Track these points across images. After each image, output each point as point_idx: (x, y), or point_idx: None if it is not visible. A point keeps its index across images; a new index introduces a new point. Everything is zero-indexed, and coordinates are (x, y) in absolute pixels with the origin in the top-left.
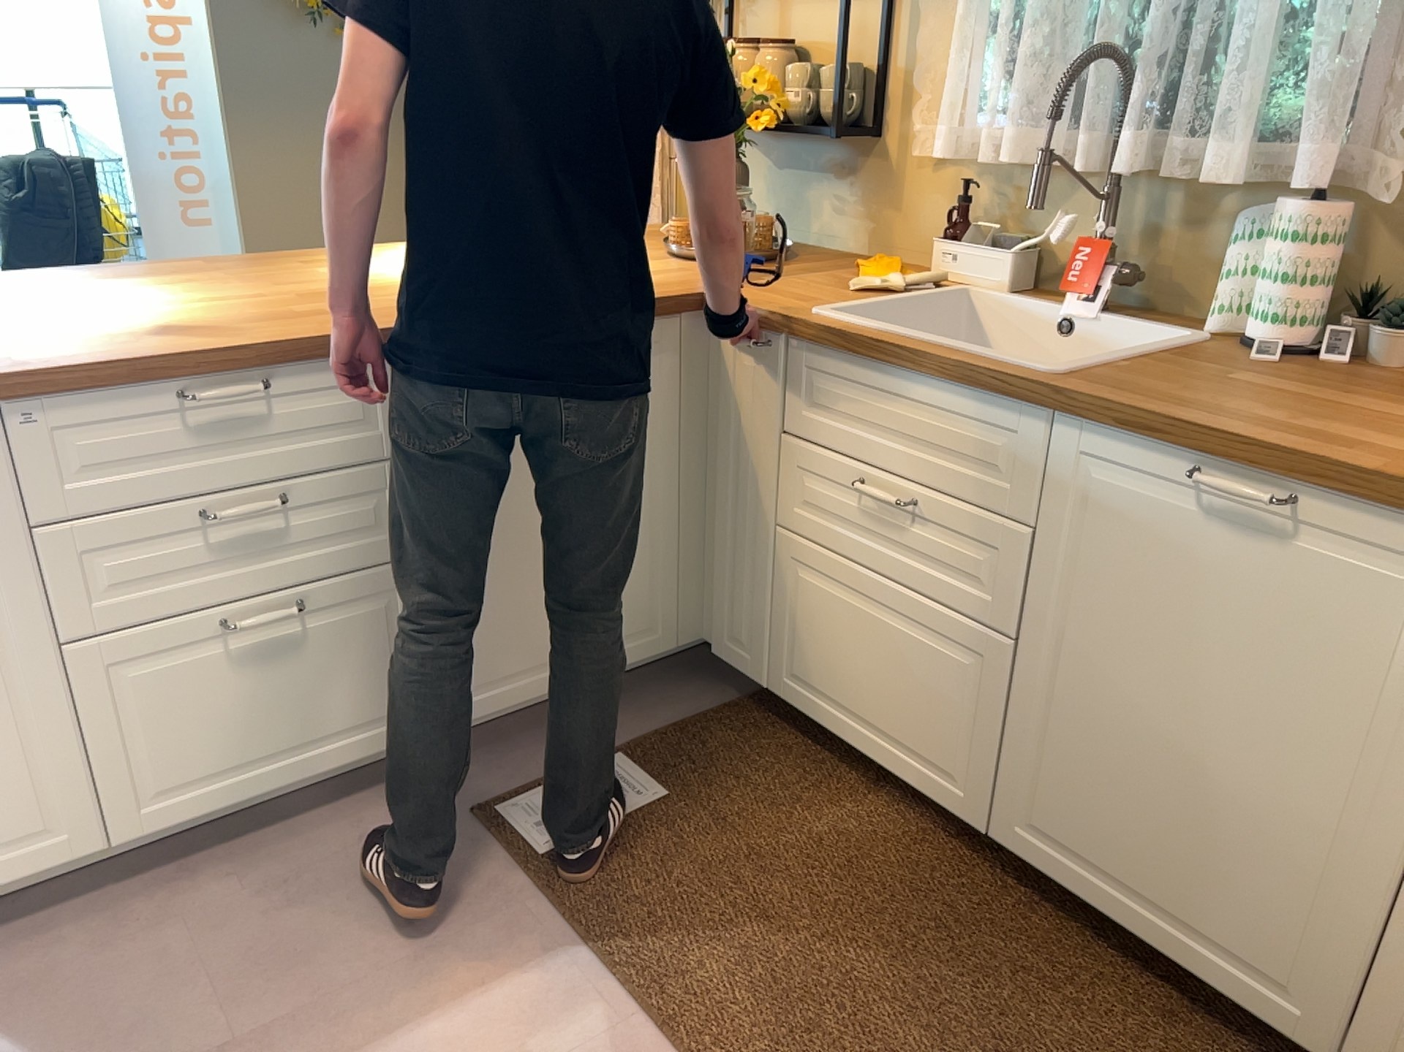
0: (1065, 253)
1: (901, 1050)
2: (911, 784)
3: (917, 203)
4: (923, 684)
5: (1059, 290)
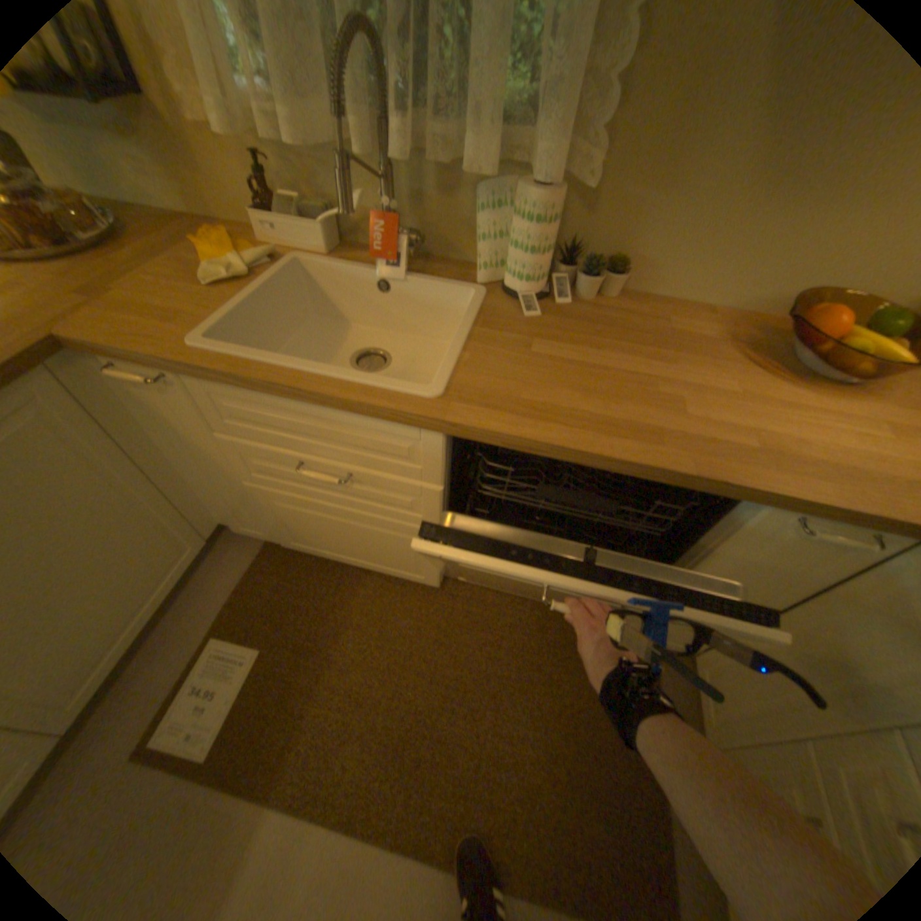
0: (357, 211)
1: (460, 742)
2: (392, 575)
3: (213, 165)
4: (386, 546)
5: (361, 240)
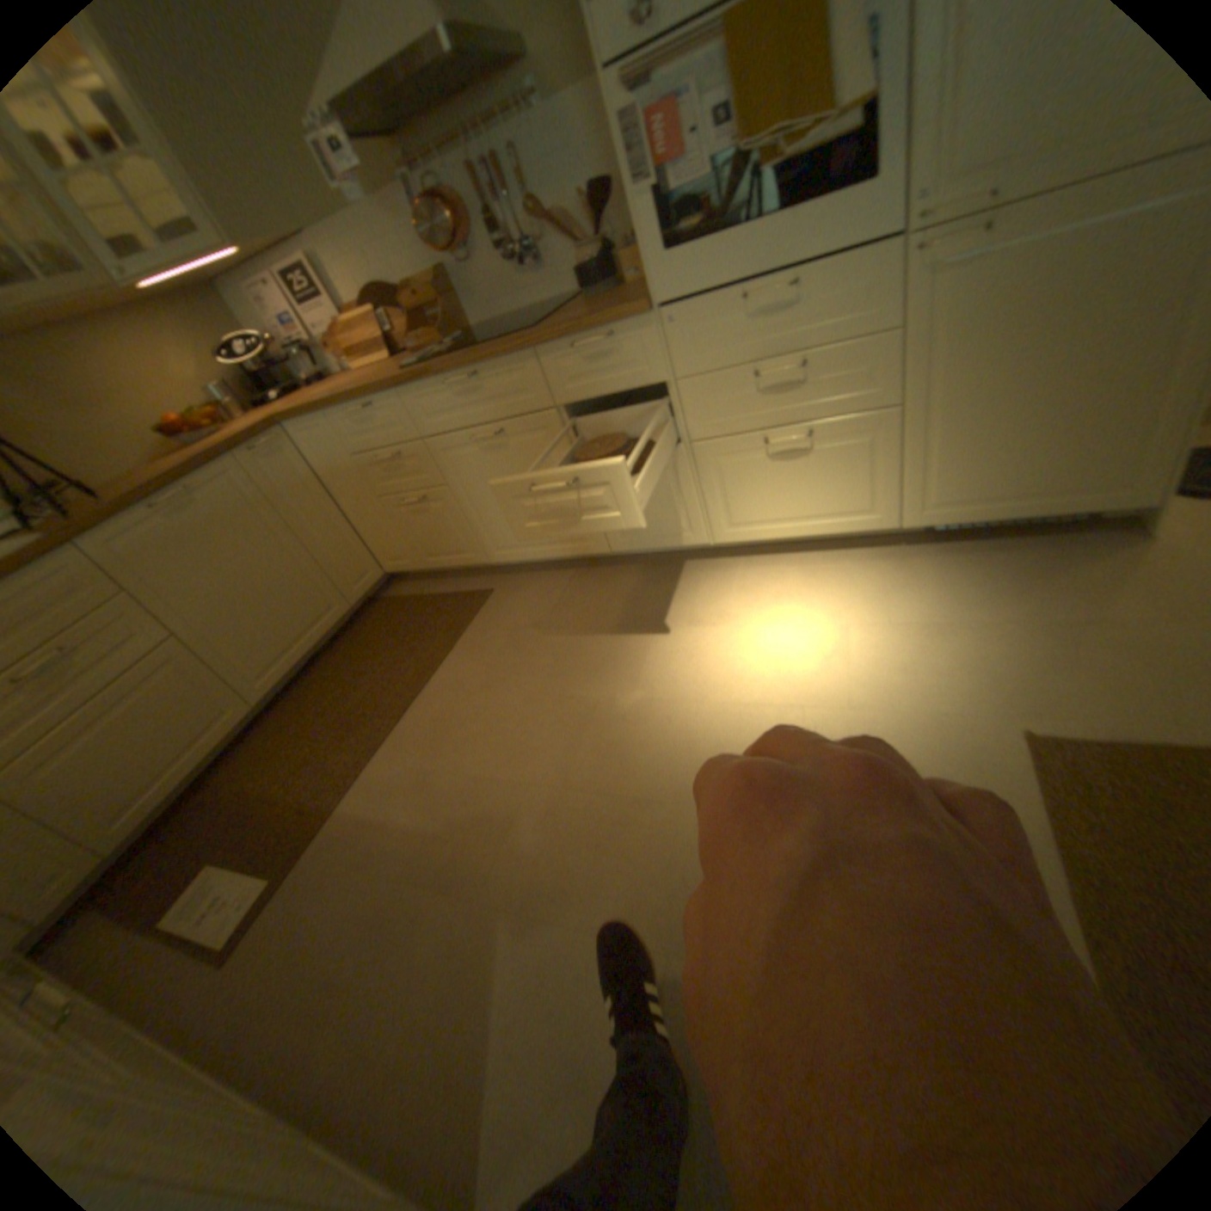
0: None
1: (366, 691)
2: (216, 744)
3: None
4: (168, 704)
5: None
